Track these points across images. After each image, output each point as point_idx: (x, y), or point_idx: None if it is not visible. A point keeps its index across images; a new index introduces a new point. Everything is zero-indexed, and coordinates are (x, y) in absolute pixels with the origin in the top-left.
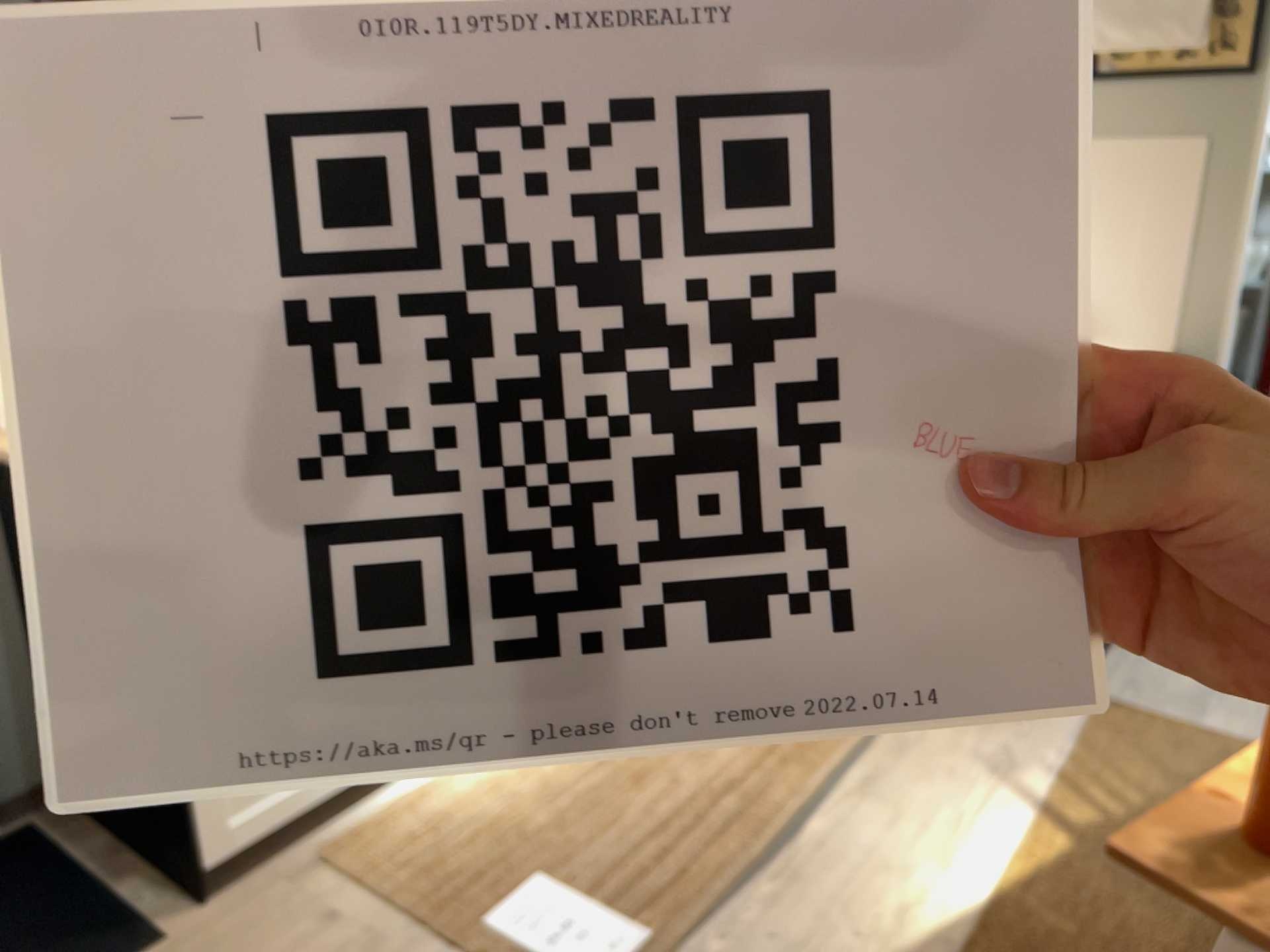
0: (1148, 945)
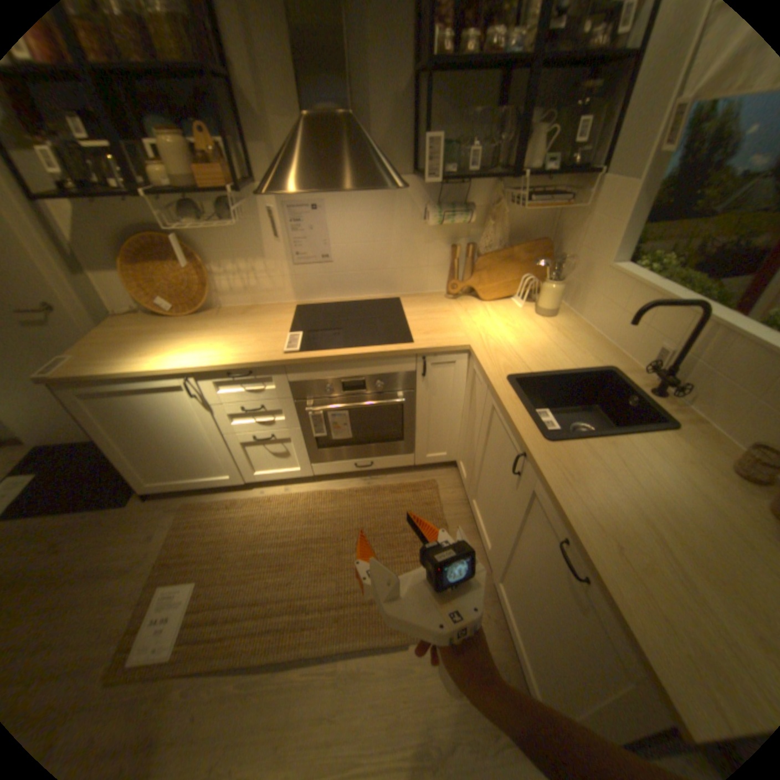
0: None
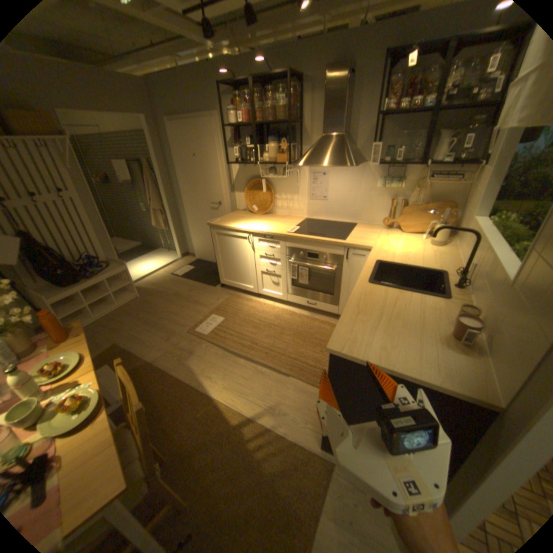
0: (190, 434)
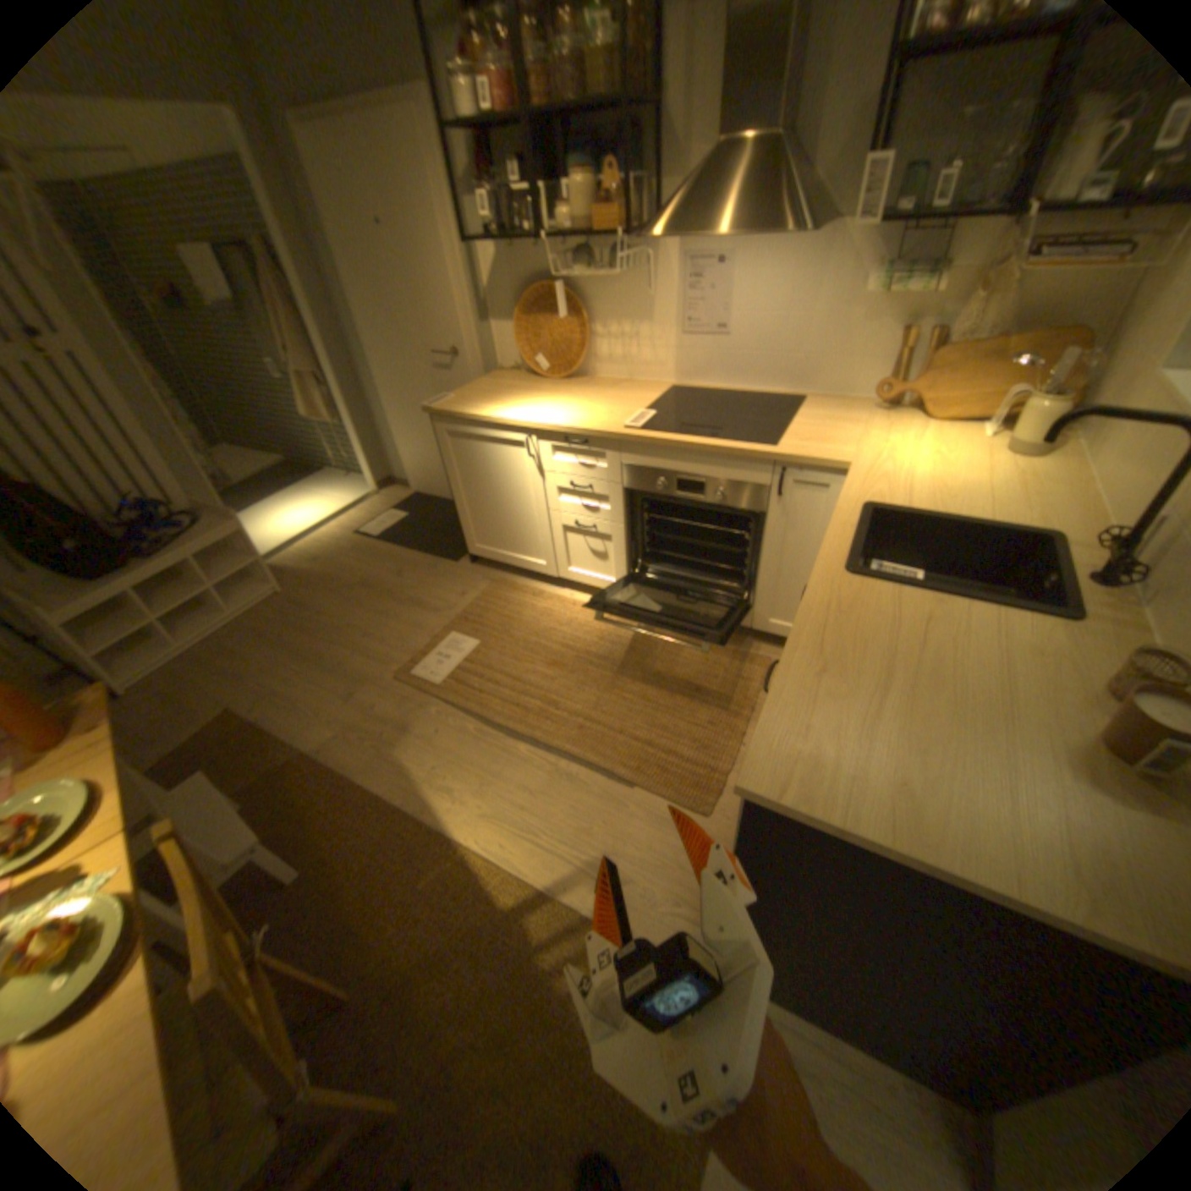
0: (405, 932)
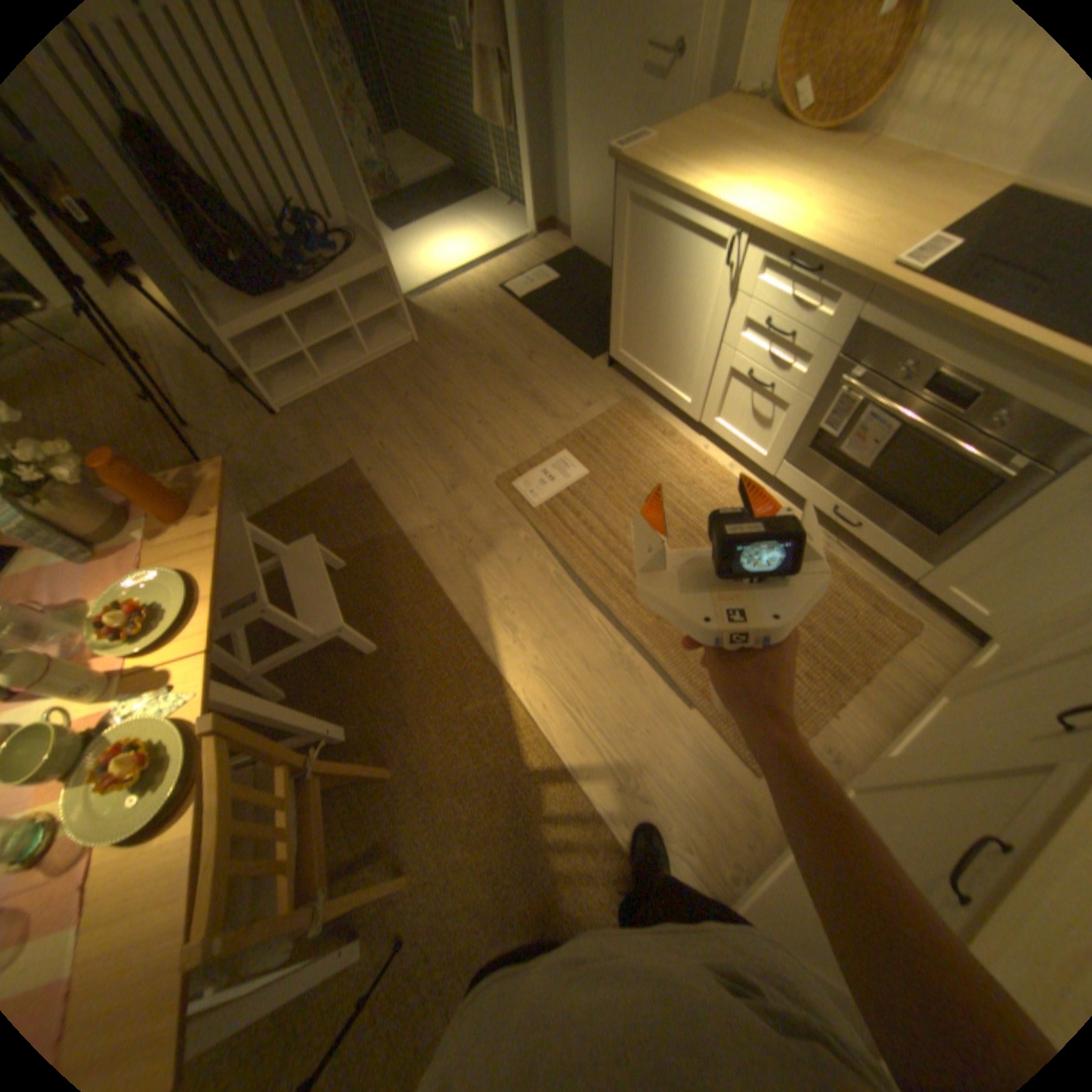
0: (445, 744)
